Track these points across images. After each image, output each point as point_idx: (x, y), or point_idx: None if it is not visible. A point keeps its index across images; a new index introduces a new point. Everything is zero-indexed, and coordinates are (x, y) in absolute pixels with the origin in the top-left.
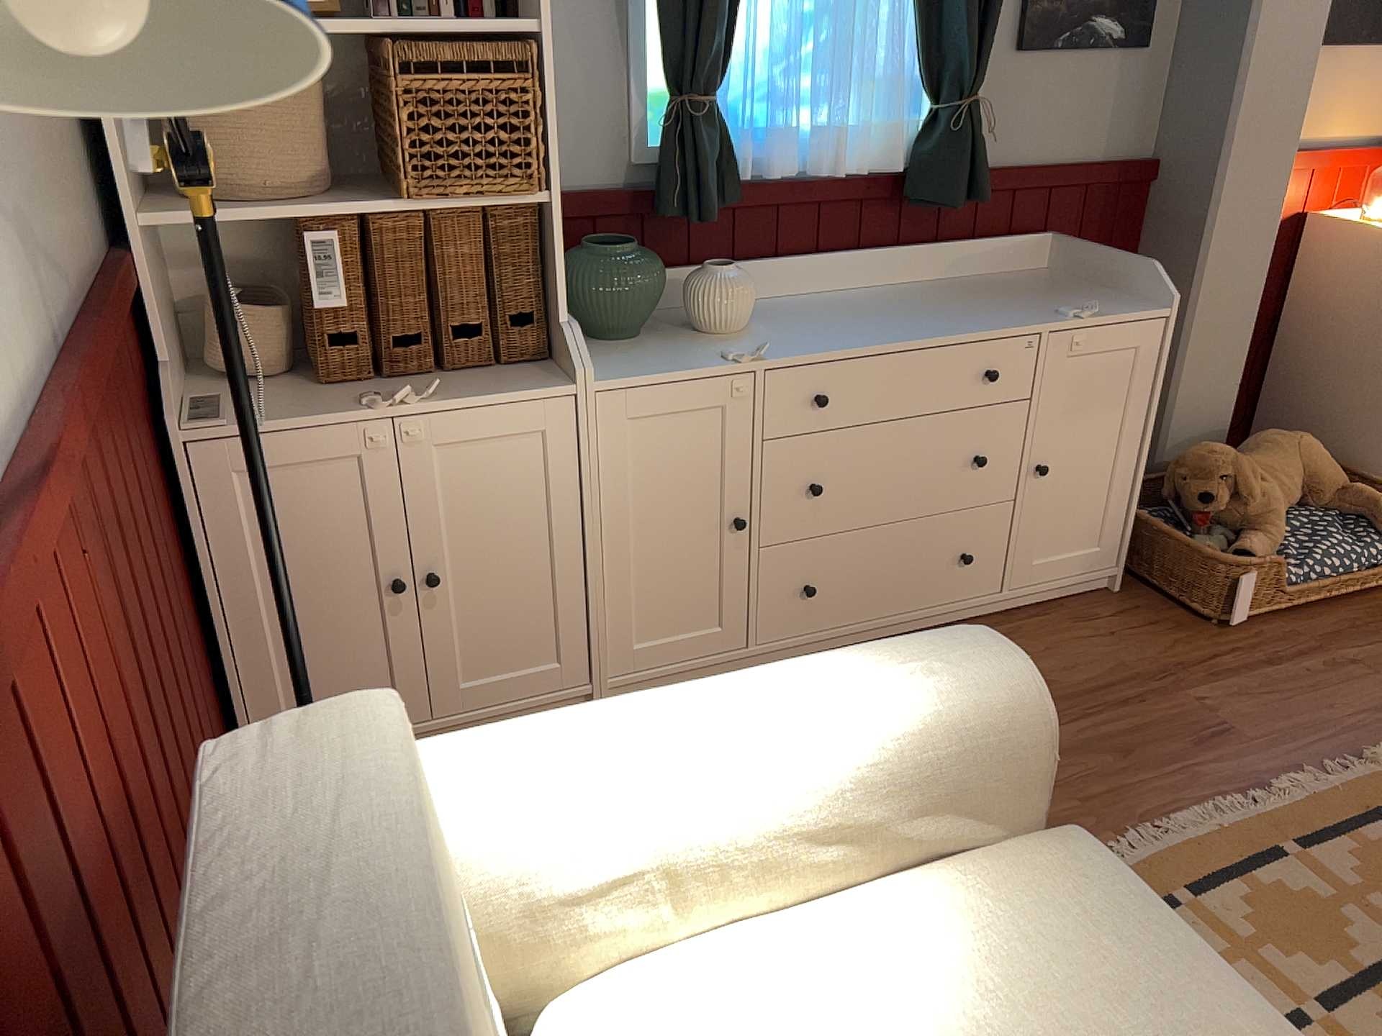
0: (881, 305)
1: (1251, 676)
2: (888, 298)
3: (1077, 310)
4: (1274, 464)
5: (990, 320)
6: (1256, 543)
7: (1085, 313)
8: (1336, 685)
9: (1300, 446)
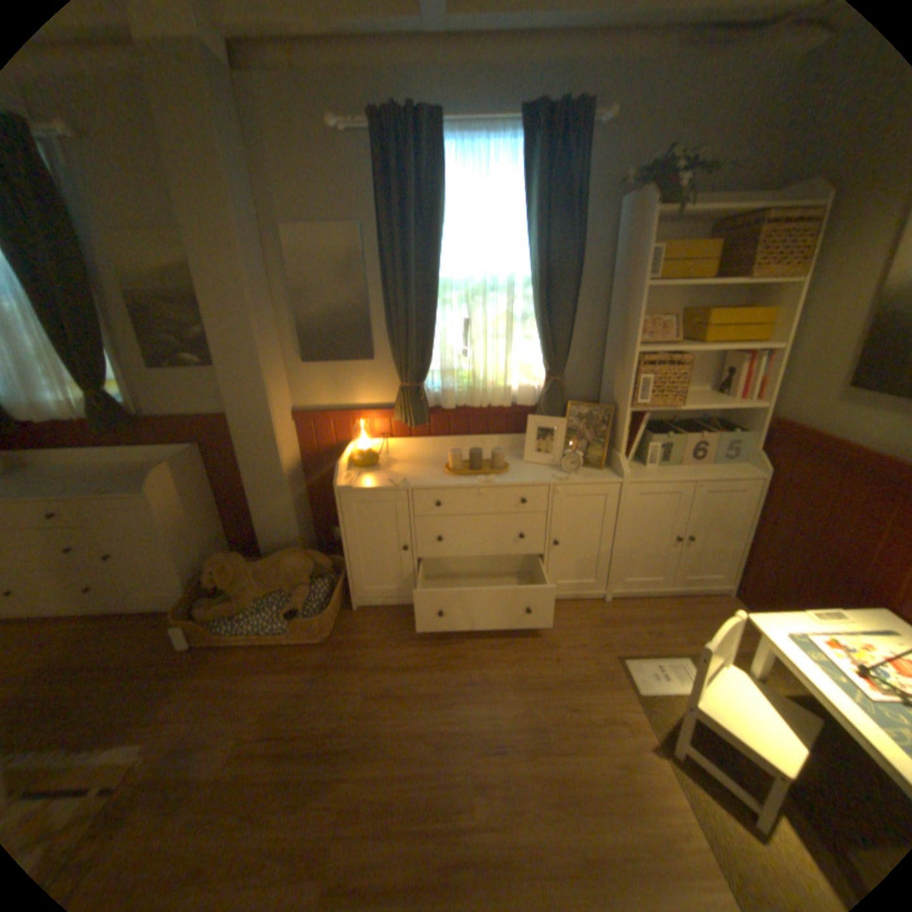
0: (69, 475)
1: (141, 682)
2: (86, 471)
3: (97, 491)
4: (262, 568)
5: (67, 490)
6: (216, 610)
7: (100, 493)
8: (161, 701)
9: (282, 561)
